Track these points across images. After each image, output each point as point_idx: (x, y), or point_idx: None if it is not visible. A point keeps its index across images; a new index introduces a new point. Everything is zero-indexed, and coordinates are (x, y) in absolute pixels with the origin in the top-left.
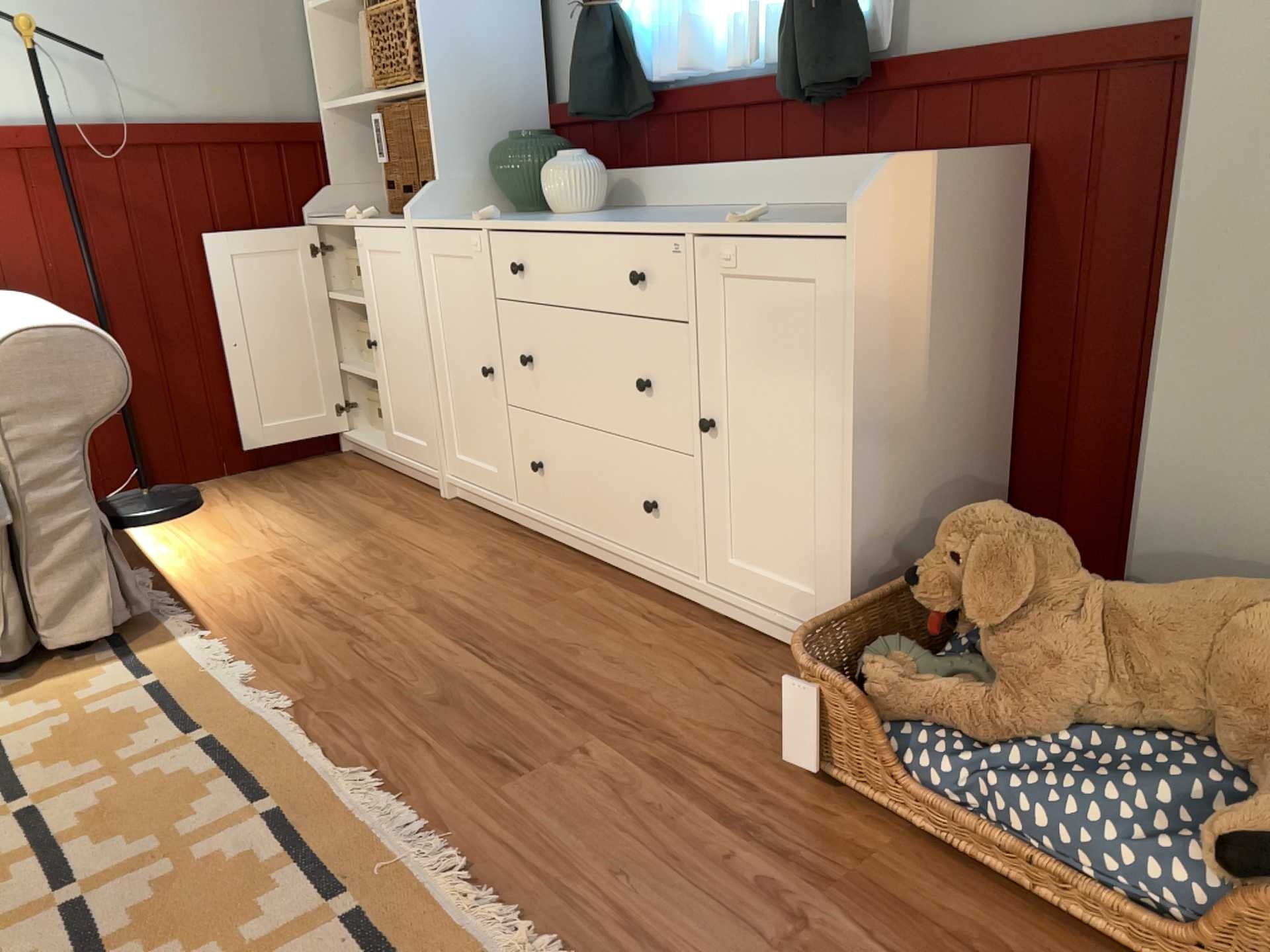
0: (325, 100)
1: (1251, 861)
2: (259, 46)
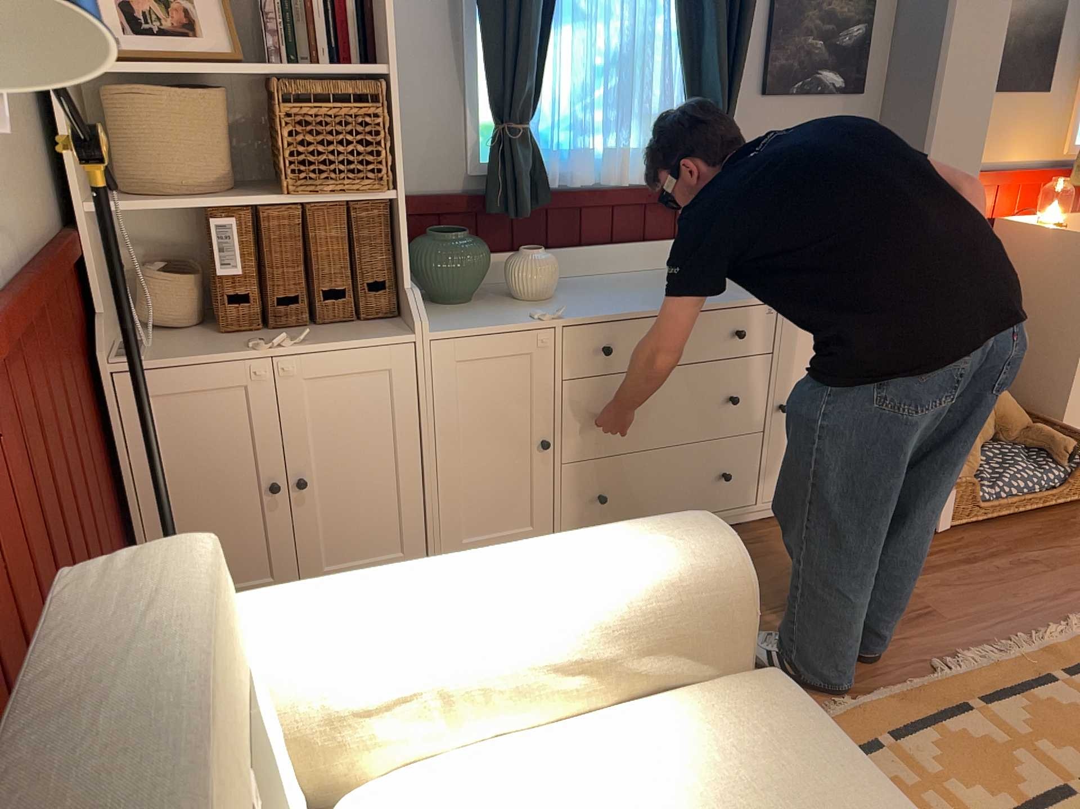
0: (81, 196)
1: (1074, 455)
2: (22, 125)
